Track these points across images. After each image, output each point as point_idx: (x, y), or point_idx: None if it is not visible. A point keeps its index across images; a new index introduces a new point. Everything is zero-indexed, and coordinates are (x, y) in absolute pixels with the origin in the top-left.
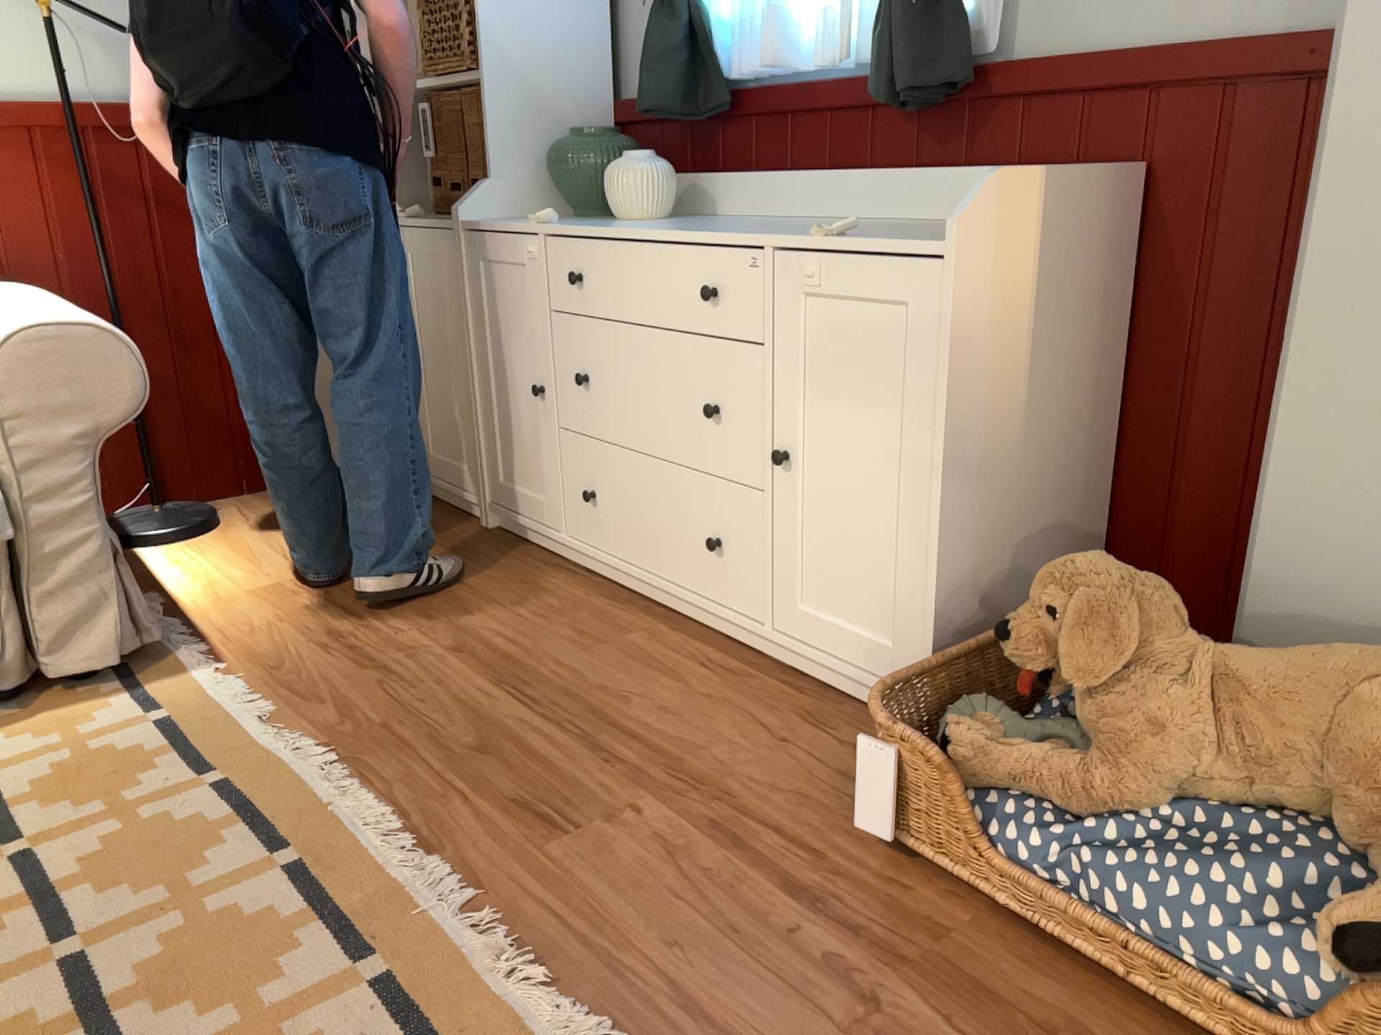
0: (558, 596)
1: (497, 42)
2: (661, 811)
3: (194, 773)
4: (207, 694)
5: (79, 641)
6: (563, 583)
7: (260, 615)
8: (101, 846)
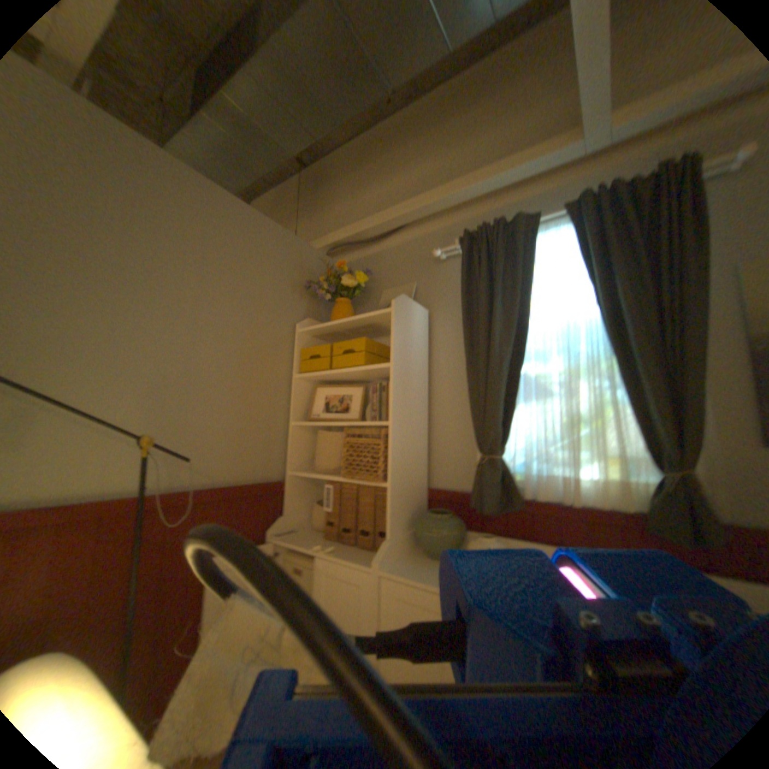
0: None
1: (398, 467)
2: None
3: None
4: None
5: None
6: None
7: None
8: None
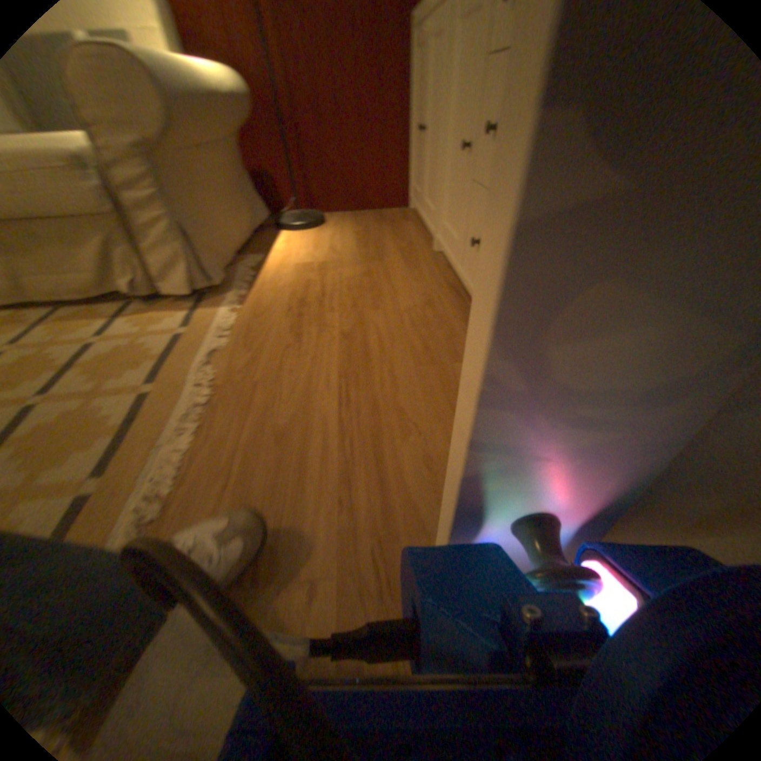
0: (440, 312)
1: None
2: (332, 615)
3: (144, 381)
4: (212, 324)
5: (169, 278)
6: (451, 302)
7: (287, 280)
8: (55, 419)
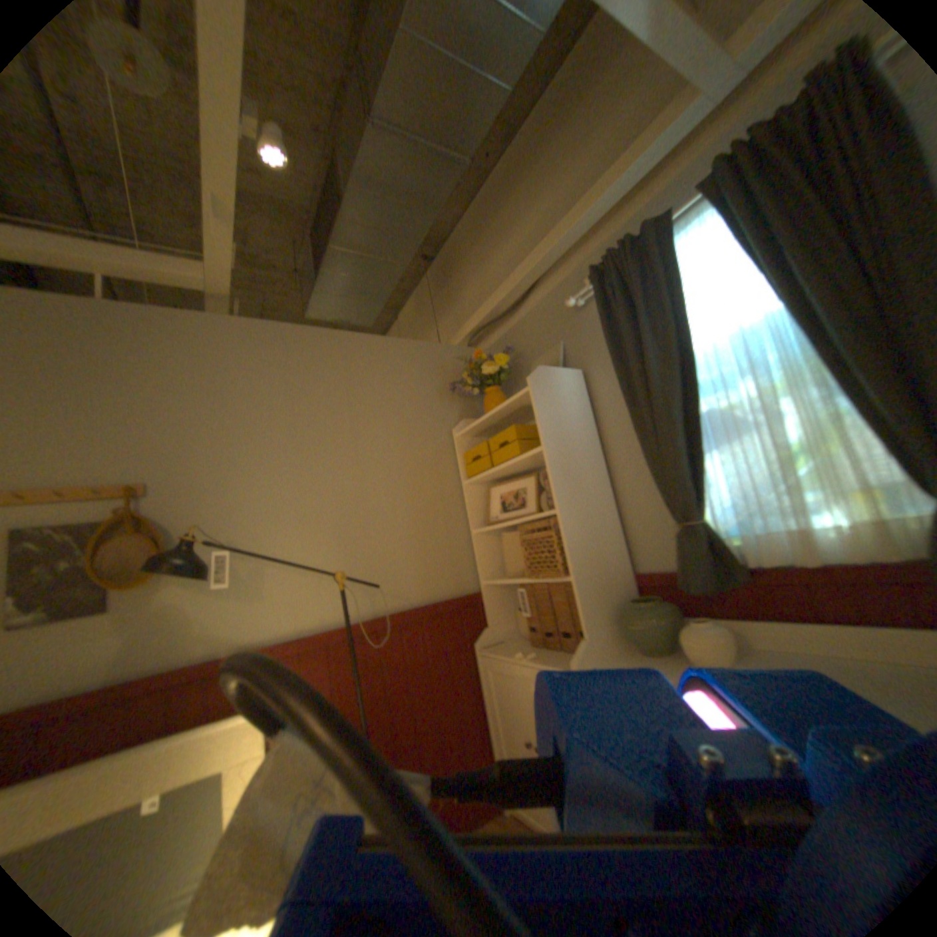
0: None
1: (579, 557)
2: None
3: None
4: None
5: None
6: None
7: None
8: None
